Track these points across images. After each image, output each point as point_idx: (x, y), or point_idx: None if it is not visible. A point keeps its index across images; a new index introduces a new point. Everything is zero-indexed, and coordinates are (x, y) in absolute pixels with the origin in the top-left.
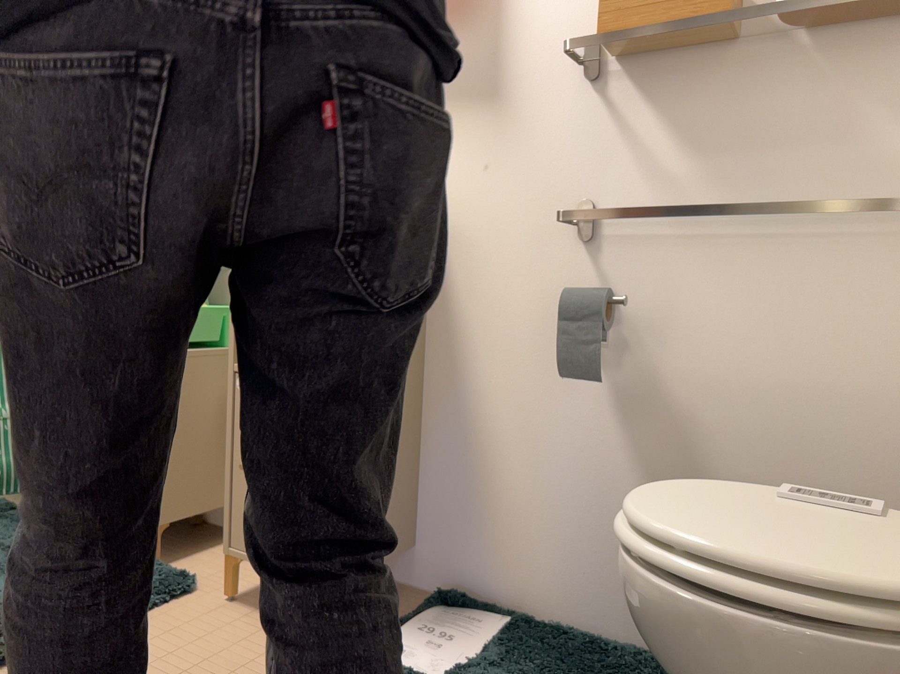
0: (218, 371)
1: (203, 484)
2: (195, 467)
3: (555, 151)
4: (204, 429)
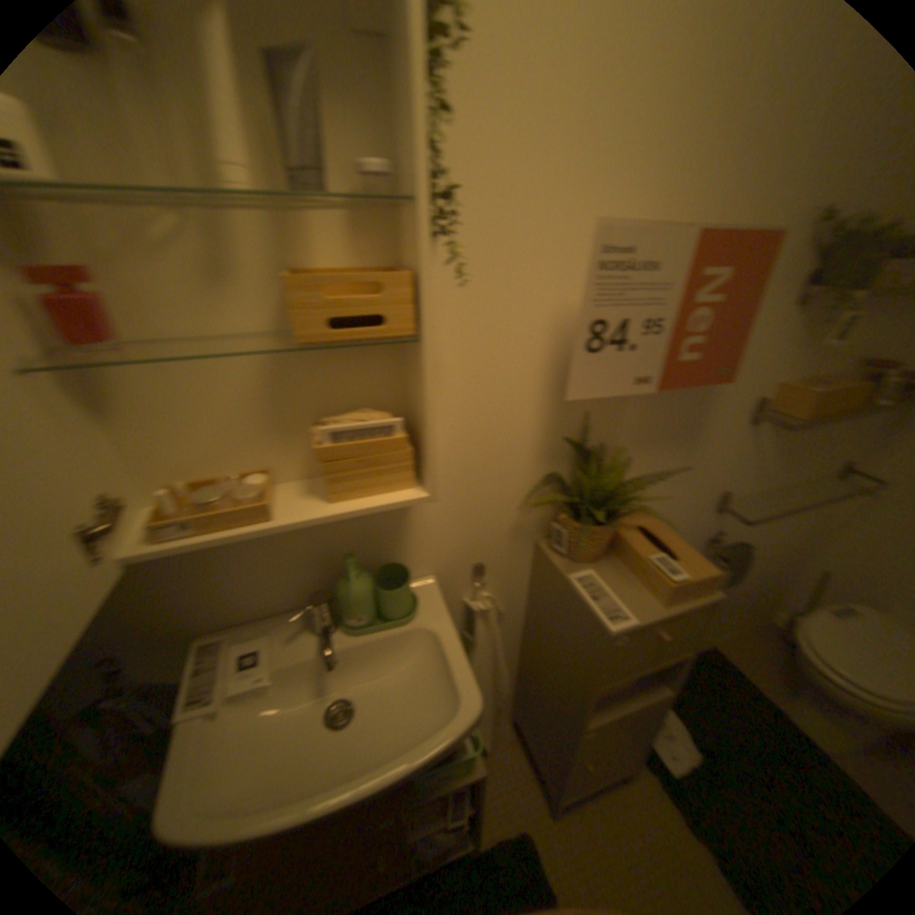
0: None
1: None
2: None
3: (719, 467)
4: None
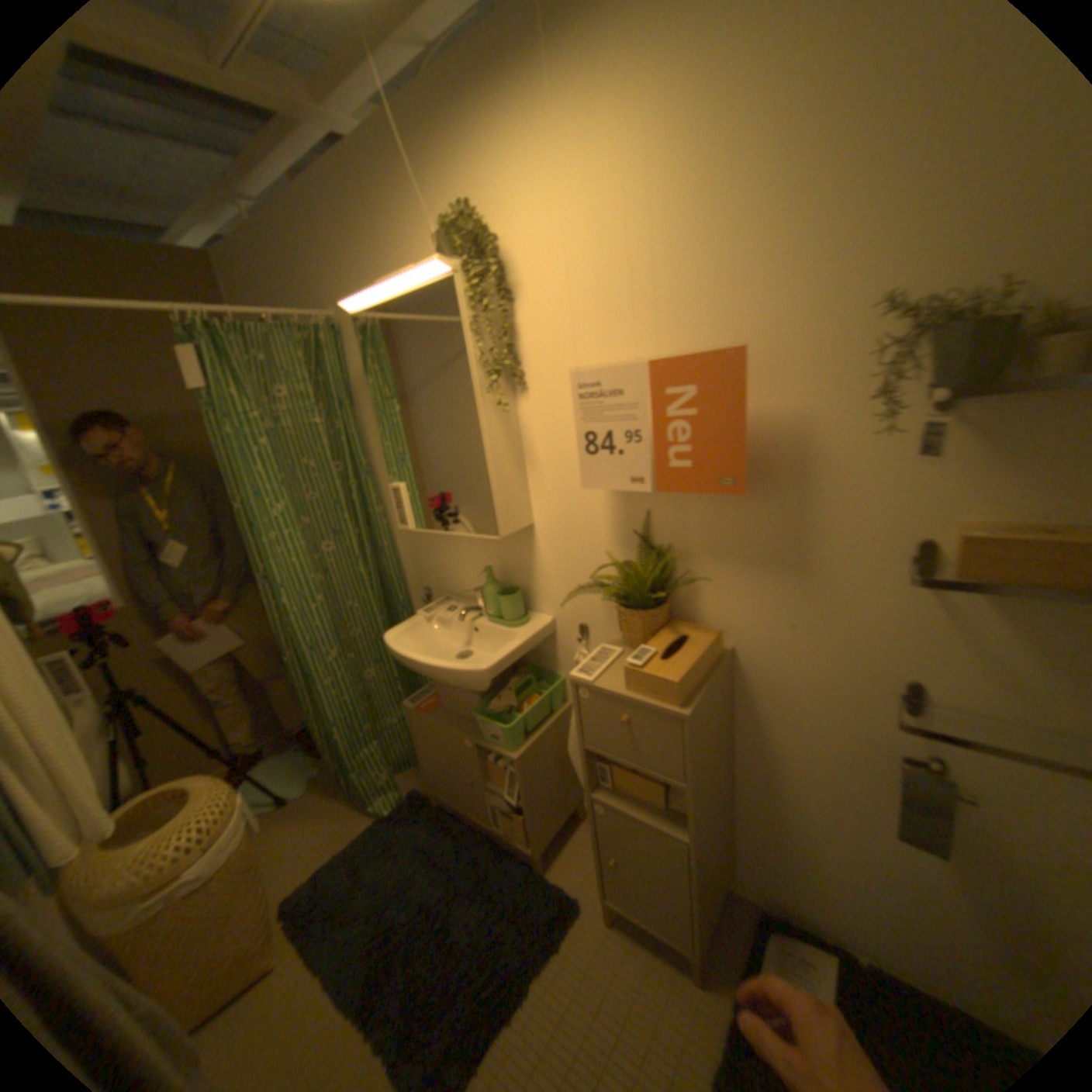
0: (554, 736)
1: (559, 811)
2: (552, 805)
3: (875, 630)
4: (553, 778)
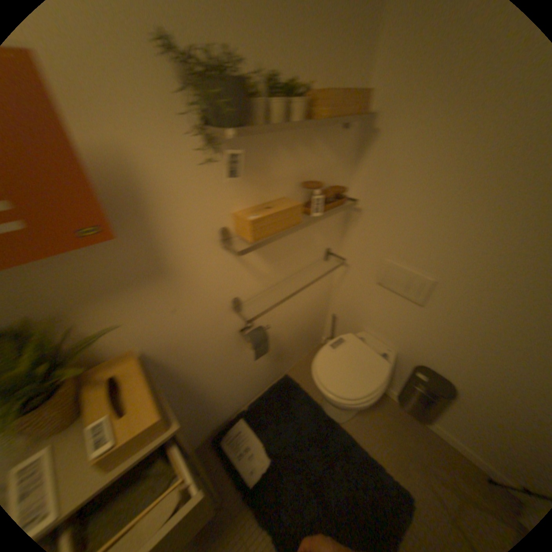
0: None
1: None
2: None
3: (215, 285)
4: None
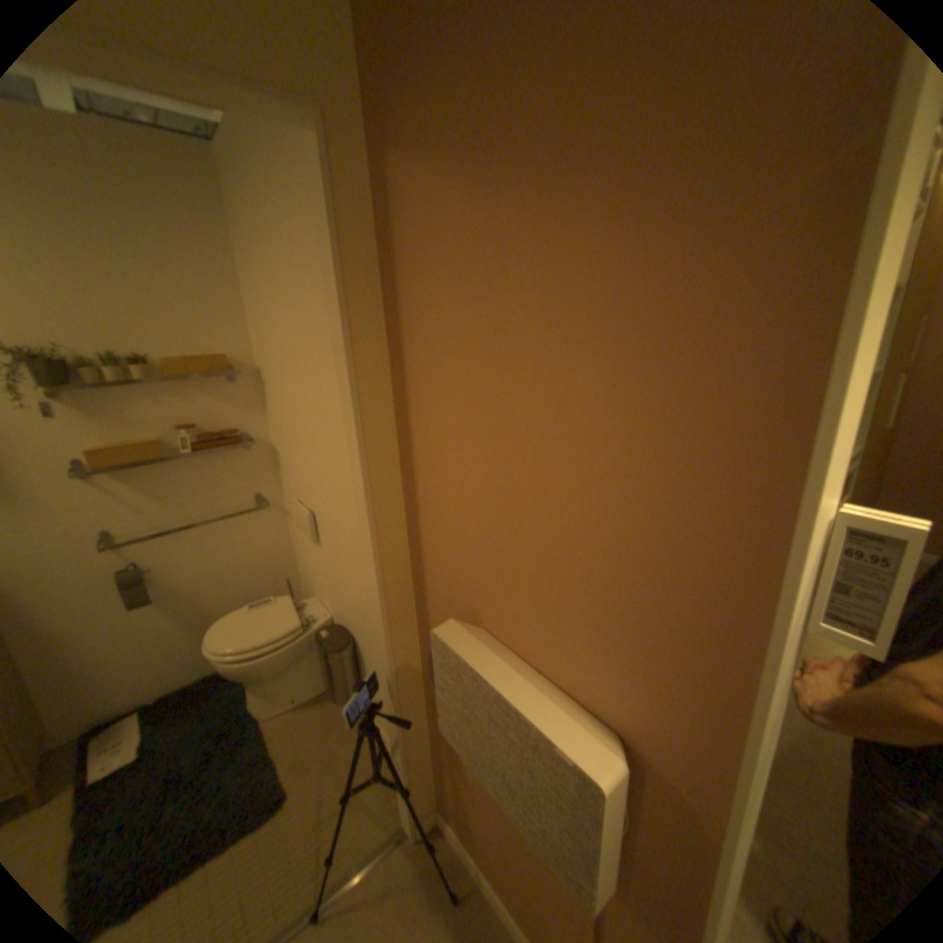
0: None
1: None
2: None
3: (71, 514)
4: None
